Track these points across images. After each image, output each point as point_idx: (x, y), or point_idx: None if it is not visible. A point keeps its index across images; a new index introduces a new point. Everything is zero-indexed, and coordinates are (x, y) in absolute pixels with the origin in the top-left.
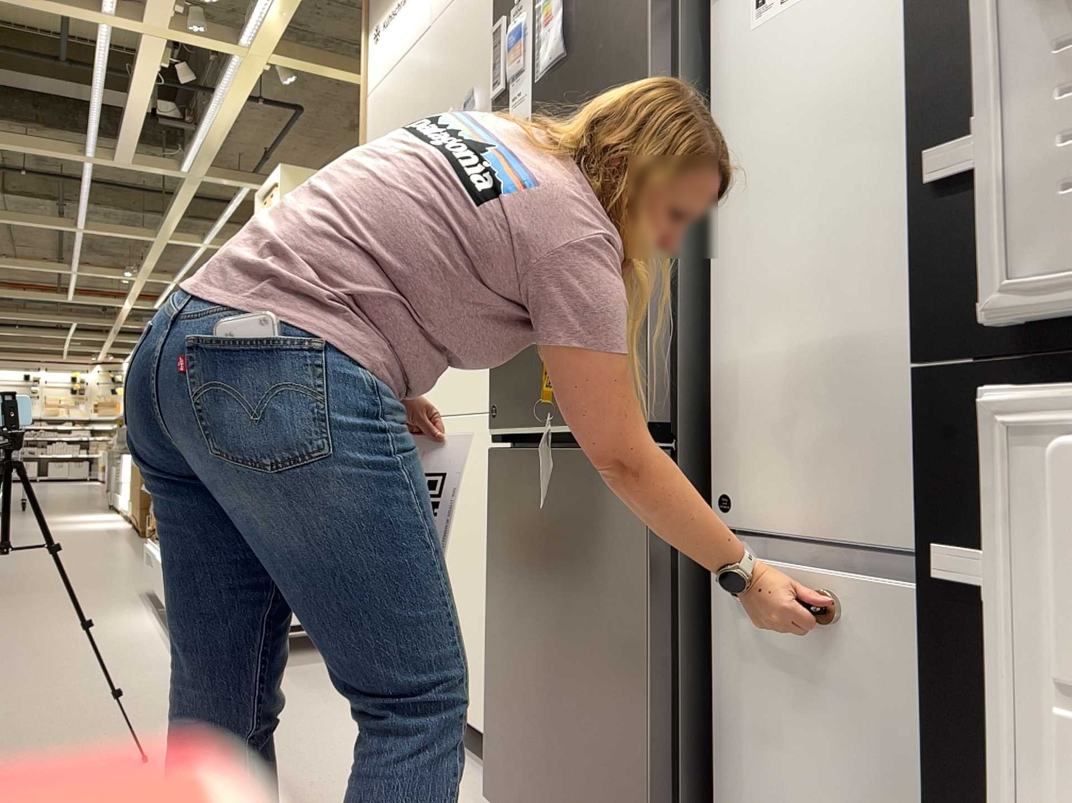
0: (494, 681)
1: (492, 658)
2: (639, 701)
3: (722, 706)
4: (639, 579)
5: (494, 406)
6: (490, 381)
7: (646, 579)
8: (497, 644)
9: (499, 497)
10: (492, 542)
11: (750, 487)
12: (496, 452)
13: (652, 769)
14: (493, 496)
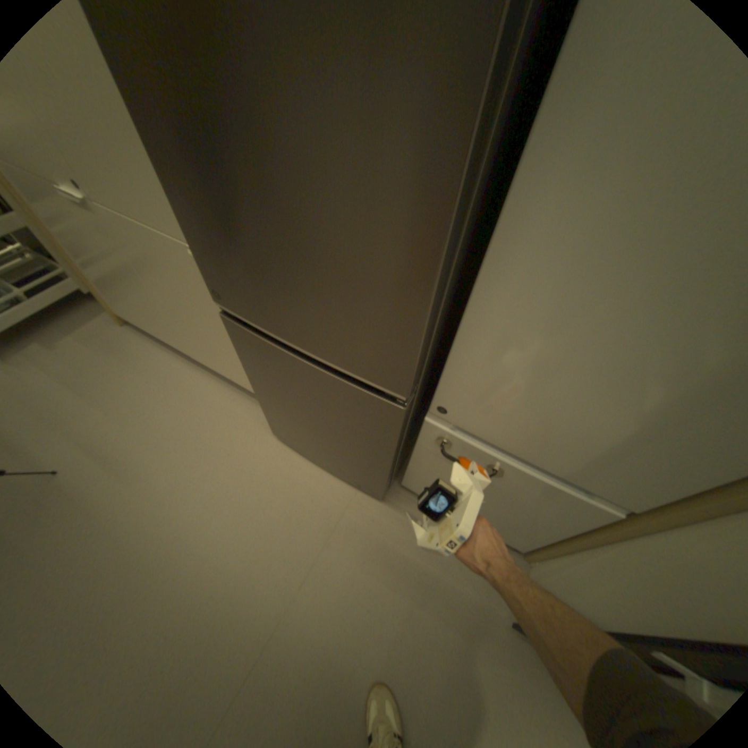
0: (267, 405)
1: (264, 400)
2: (380, 462)
3: (415, 449)
4: (385, 438)
5: (214, 286)
6: (198, 261)
7: (391, 440)
8: (267, 399)
9: (244, 344)
10: (246, 361)
11: (461, 408)
12: (228, 314)
13: (385, 475)
14: (237, 340)
